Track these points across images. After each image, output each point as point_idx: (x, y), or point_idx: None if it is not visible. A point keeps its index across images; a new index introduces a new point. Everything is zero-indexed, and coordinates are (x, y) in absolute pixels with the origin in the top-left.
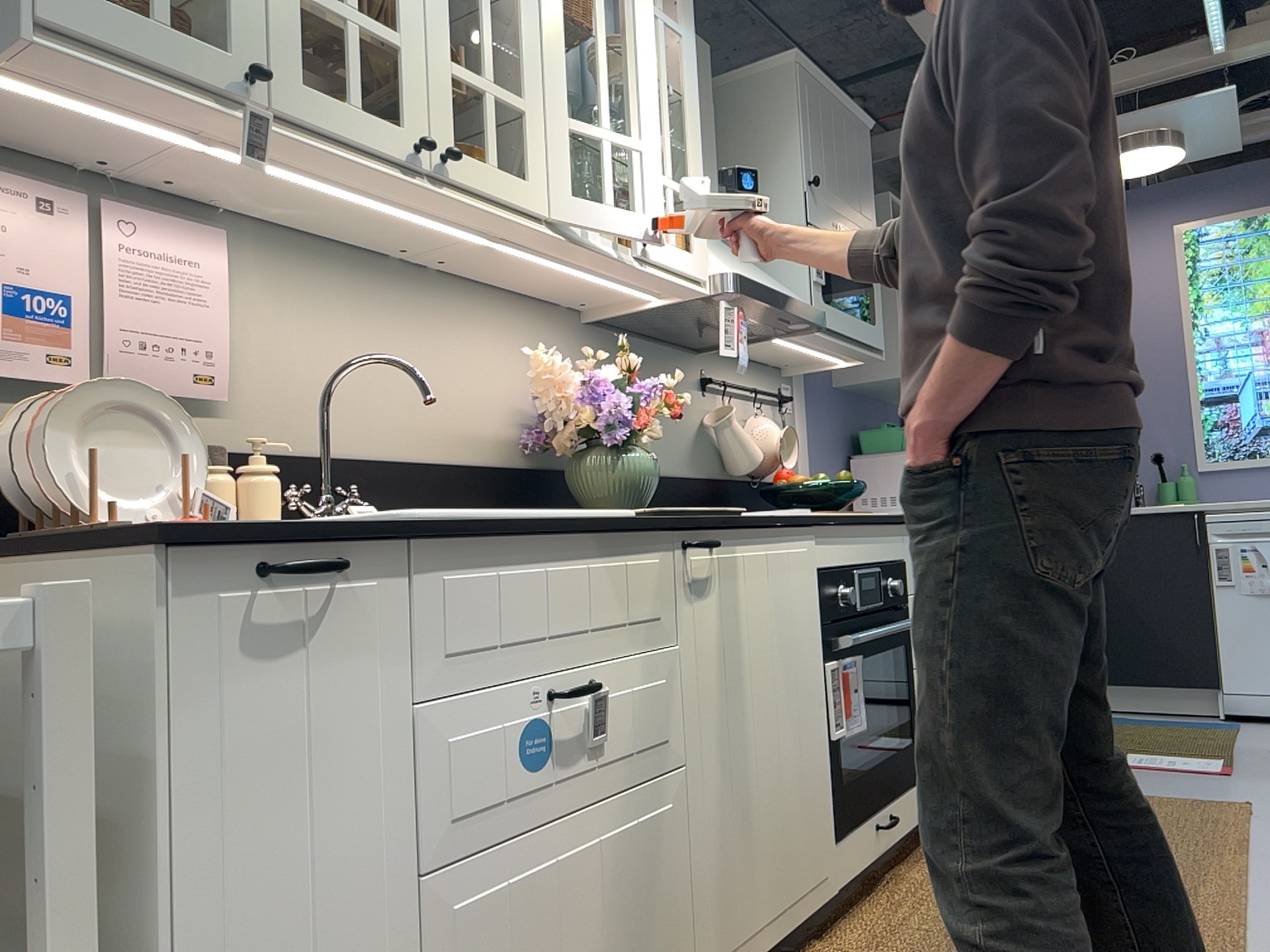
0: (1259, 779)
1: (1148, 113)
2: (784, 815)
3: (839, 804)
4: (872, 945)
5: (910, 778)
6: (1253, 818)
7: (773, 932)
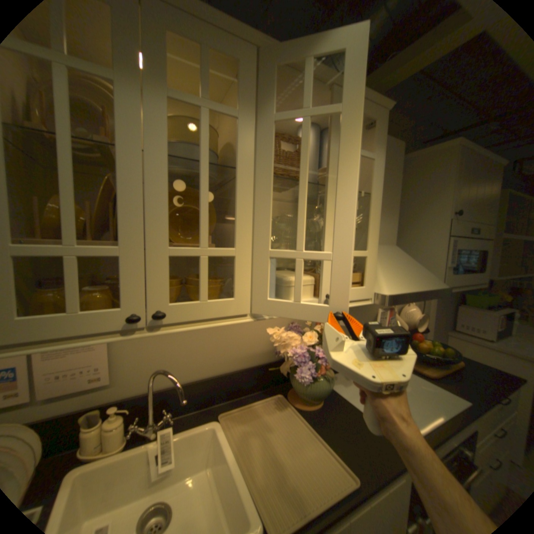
0: None
1: None
2: None
3: None
4: None
5: None
6: None
7: None
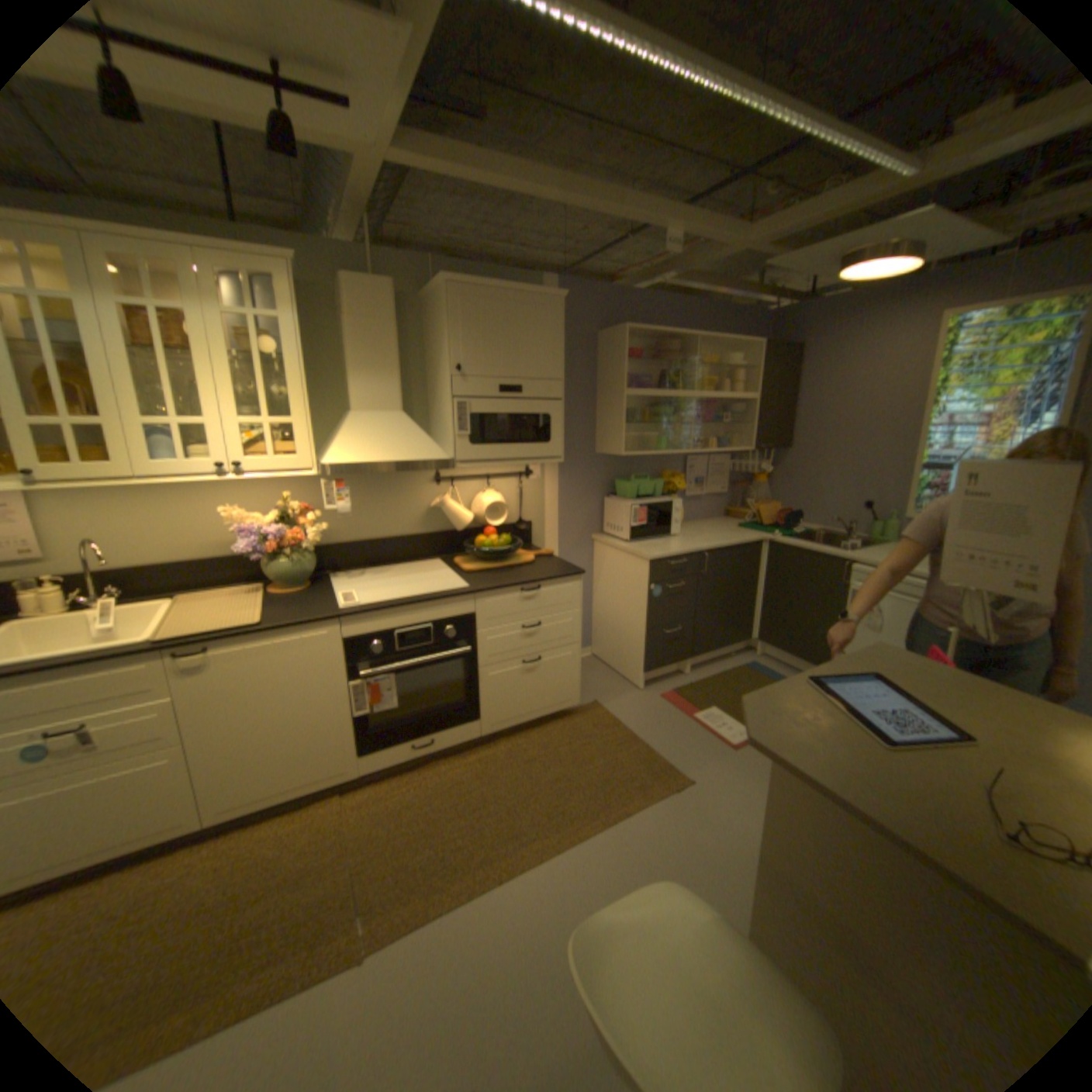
0: (743, 763)
1: (857, 234)
2: (293, 753)
3: (364, 742)
4: (356, 807)
5: (461, 721)
6: (669, 798)
7: (281, 797)
